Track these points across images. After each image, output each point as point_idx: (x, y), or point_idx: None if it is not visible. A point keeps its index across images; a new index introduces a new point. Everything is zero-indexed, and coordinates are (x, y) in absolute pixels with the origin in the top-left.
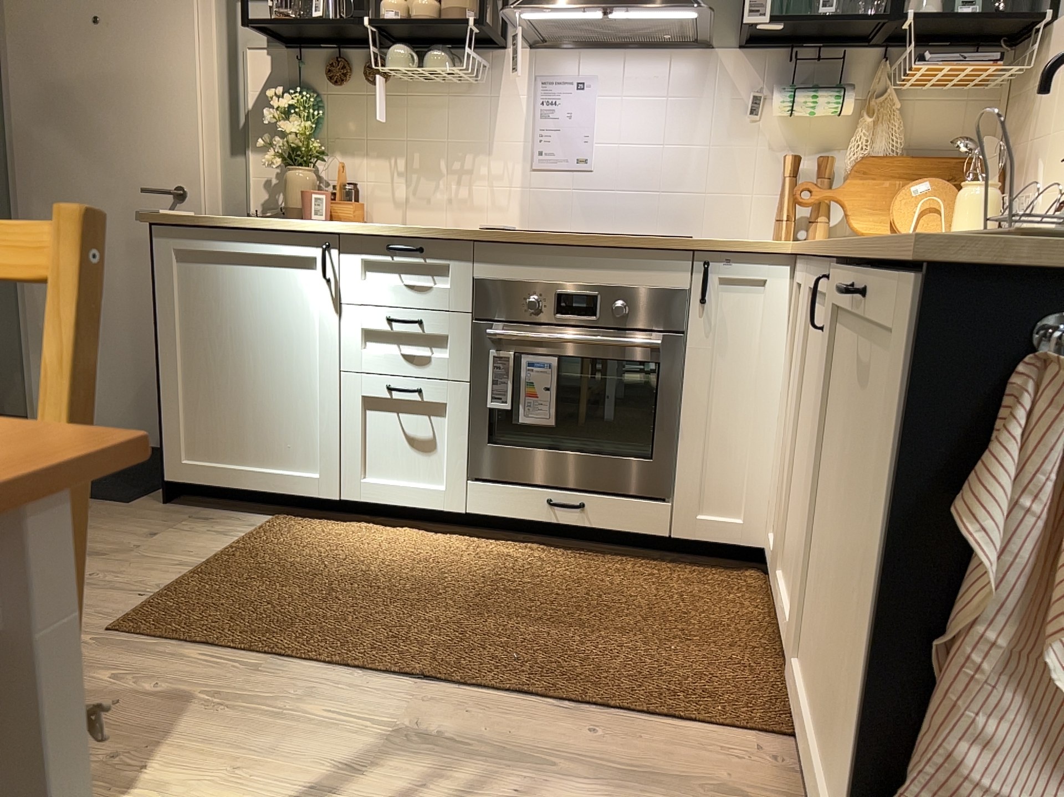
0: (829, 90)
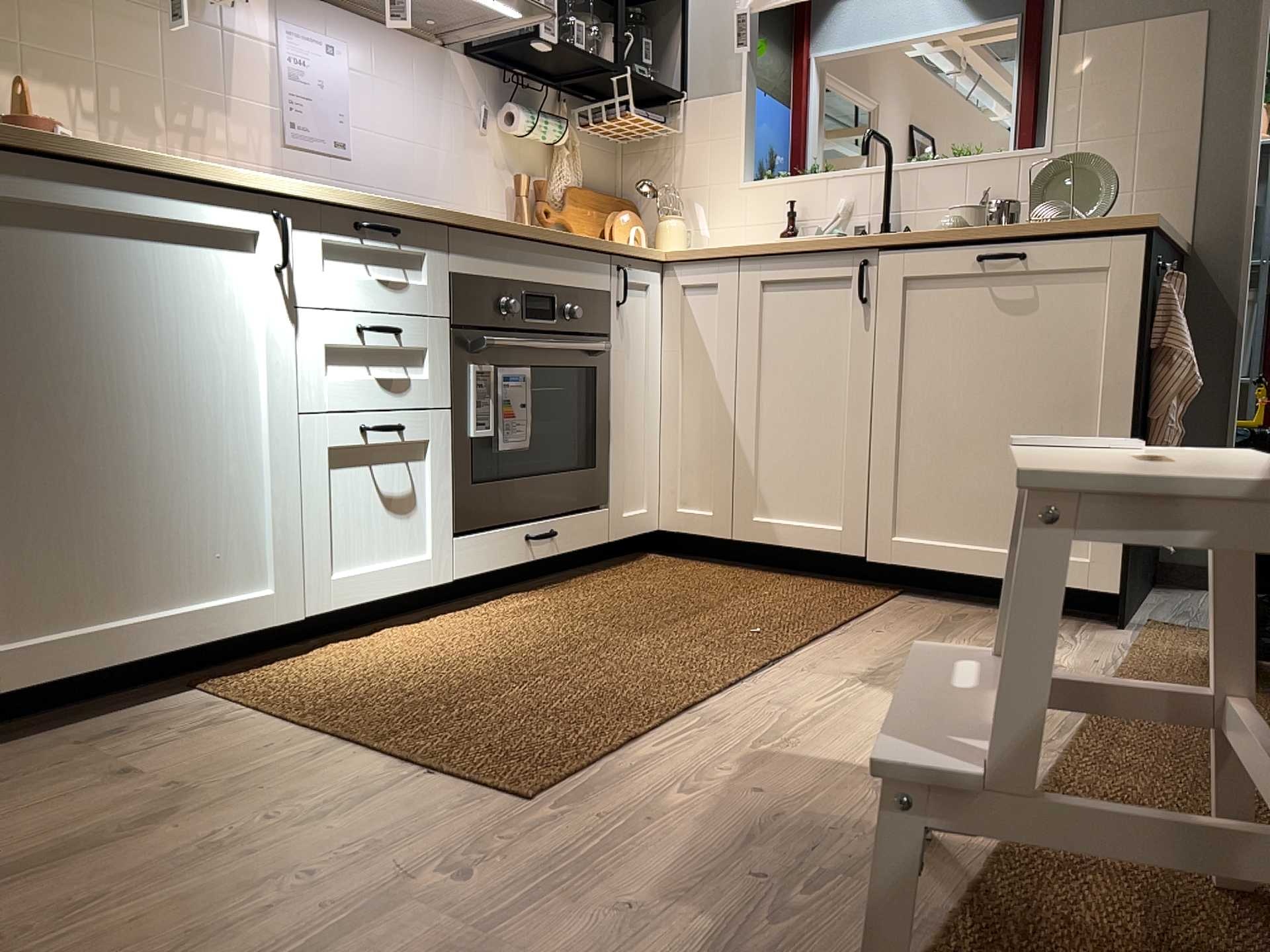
0: (555, 119)
